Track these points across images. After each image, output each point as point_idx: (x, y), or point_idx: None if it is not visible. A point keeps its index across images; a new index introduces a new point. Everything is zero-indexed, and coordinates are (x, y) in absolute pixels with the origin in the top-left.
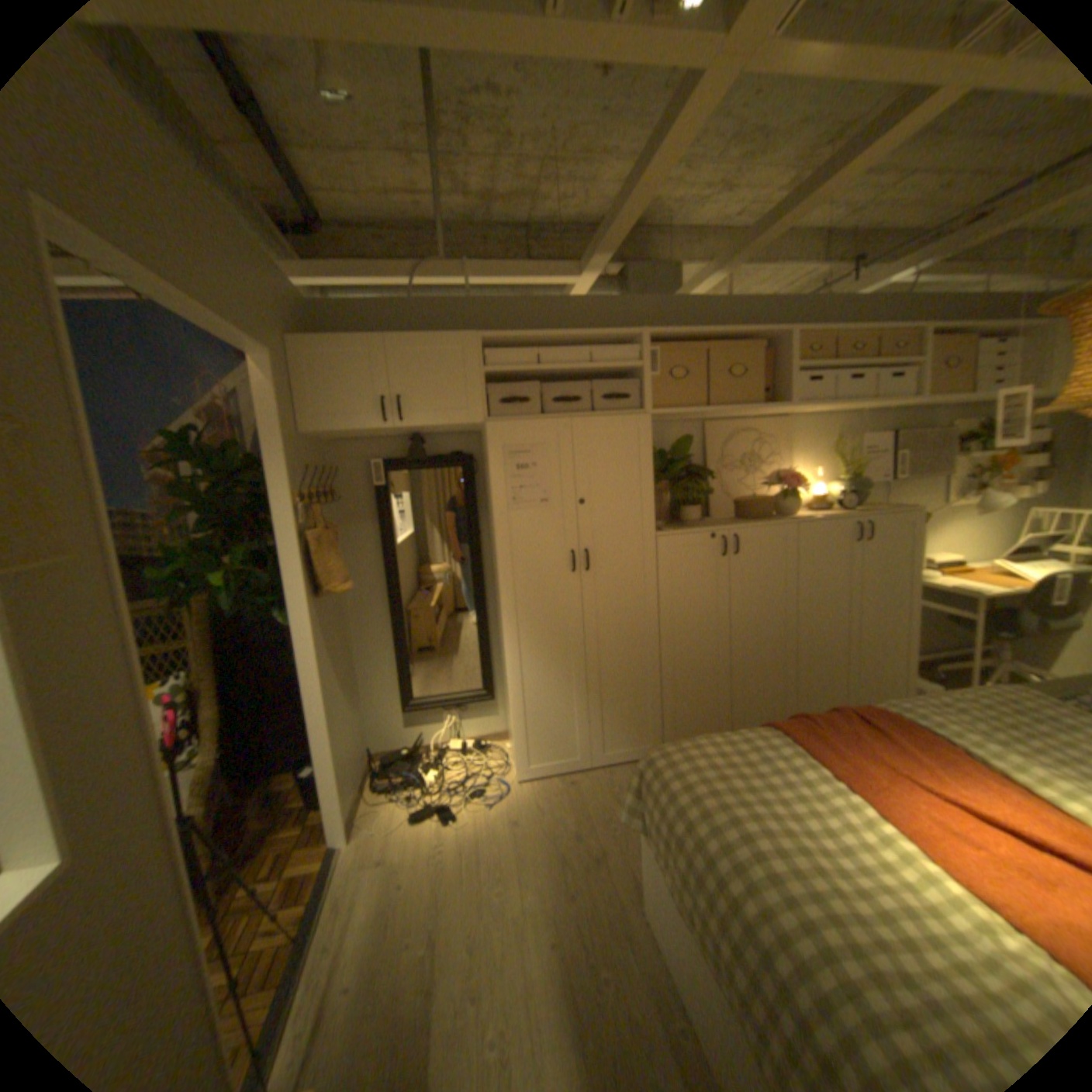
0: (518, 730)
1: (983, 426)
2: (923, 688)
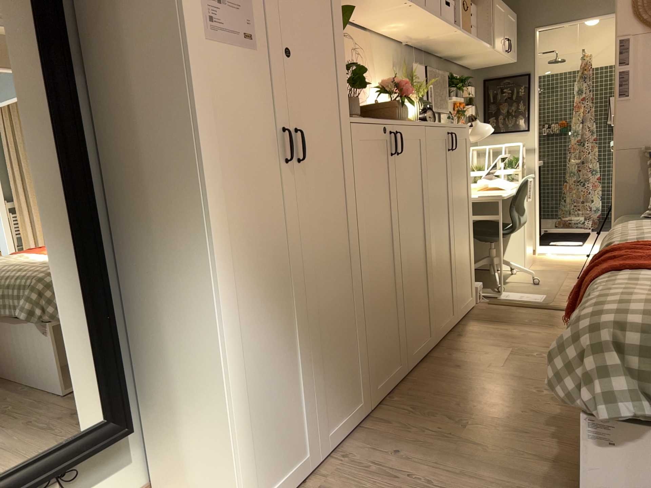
0: (239, 448)
1: (449, 78)
2: (472, 285)
